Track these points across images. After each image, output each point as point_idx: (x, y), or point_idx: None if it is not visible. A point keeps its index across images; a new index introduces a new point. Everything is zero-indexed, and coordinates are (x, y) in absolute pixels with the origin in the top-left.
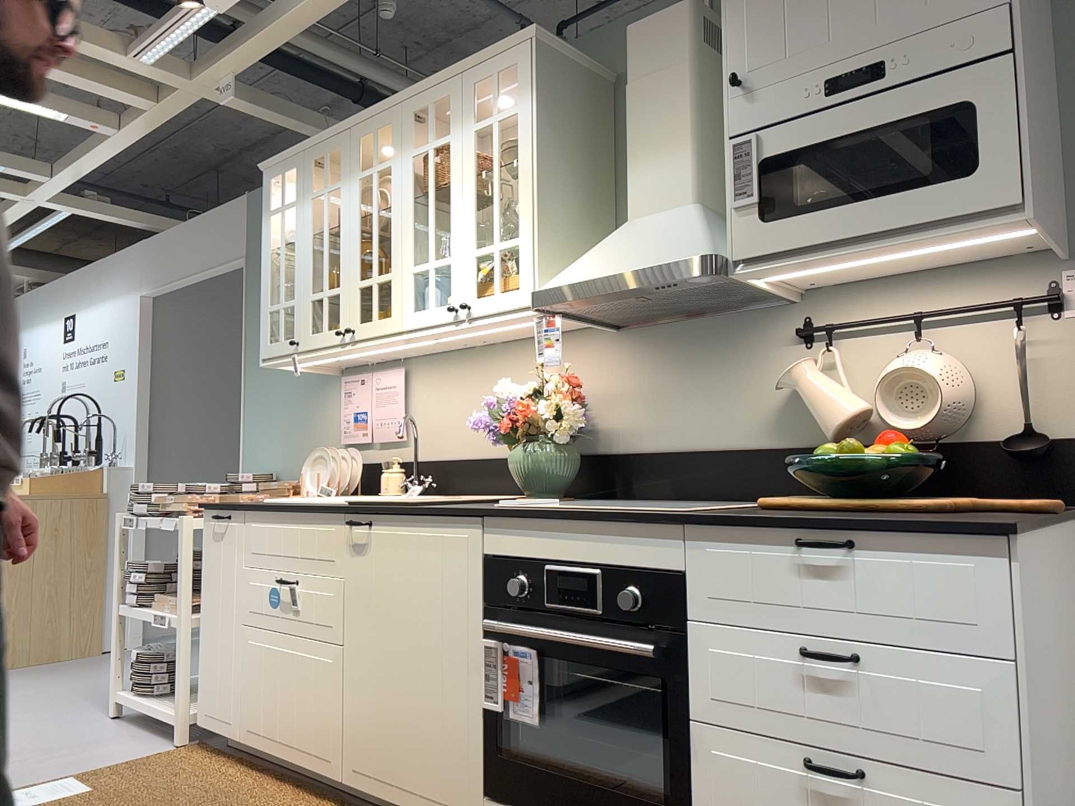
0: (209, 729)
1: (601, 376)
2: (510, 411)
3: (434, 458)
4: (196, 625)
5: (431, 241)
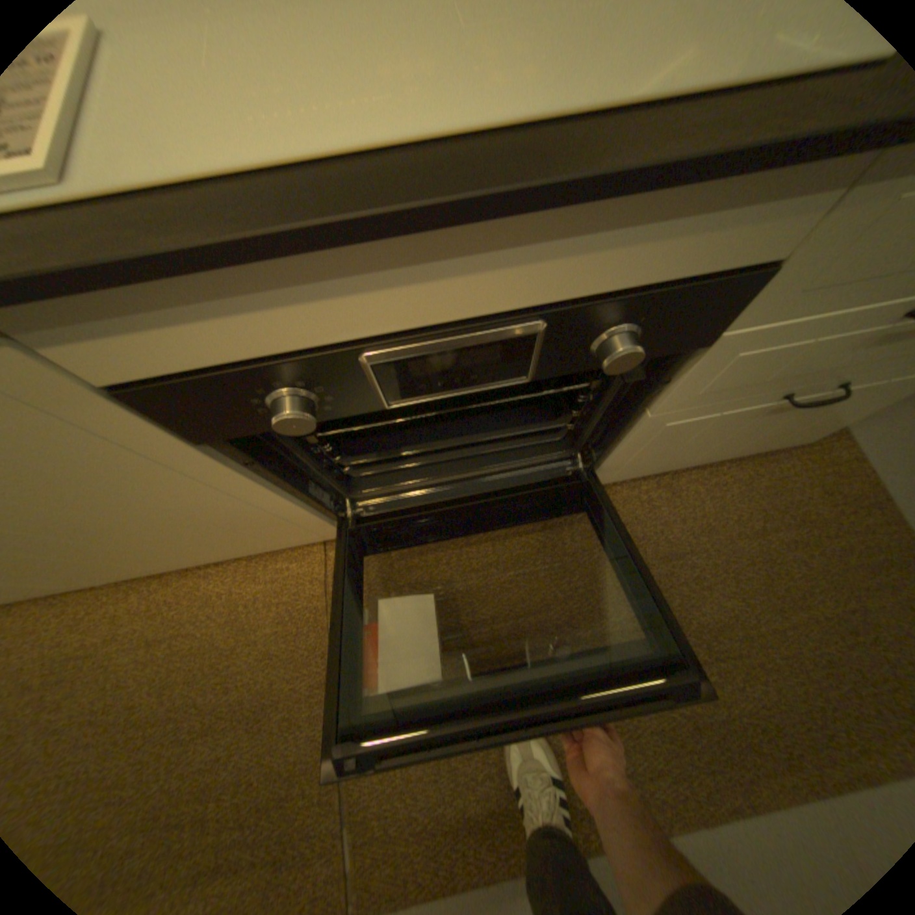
0: None
1: None
2: None
3: None
4: None
5: None
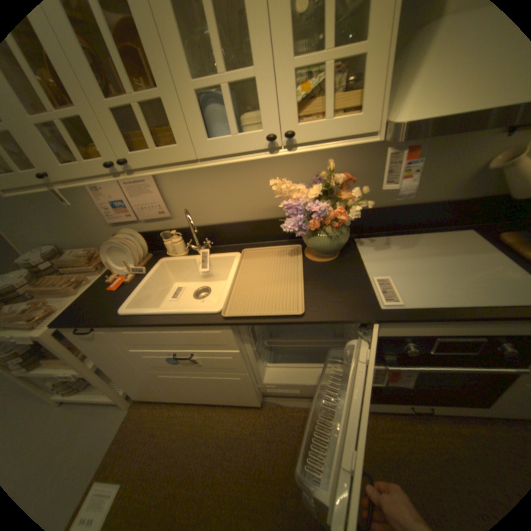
0: (145, 401)
1: (340, 162)
2: (324, 216)
3: (201, 225)
4: (95, 369)
5: (216, 42)
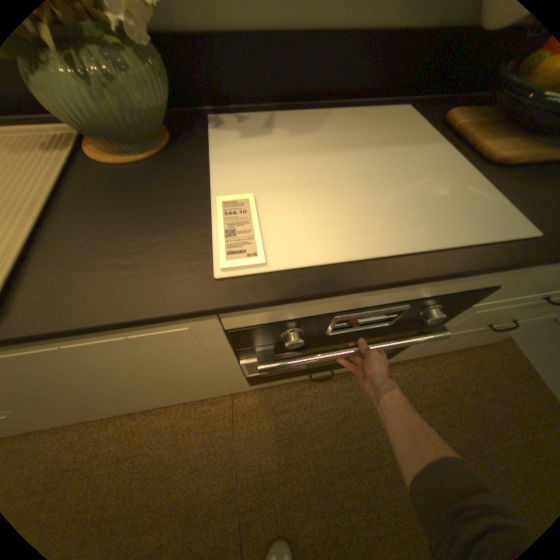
0: None
1: None
2: None
3: None
4: None
5: None
